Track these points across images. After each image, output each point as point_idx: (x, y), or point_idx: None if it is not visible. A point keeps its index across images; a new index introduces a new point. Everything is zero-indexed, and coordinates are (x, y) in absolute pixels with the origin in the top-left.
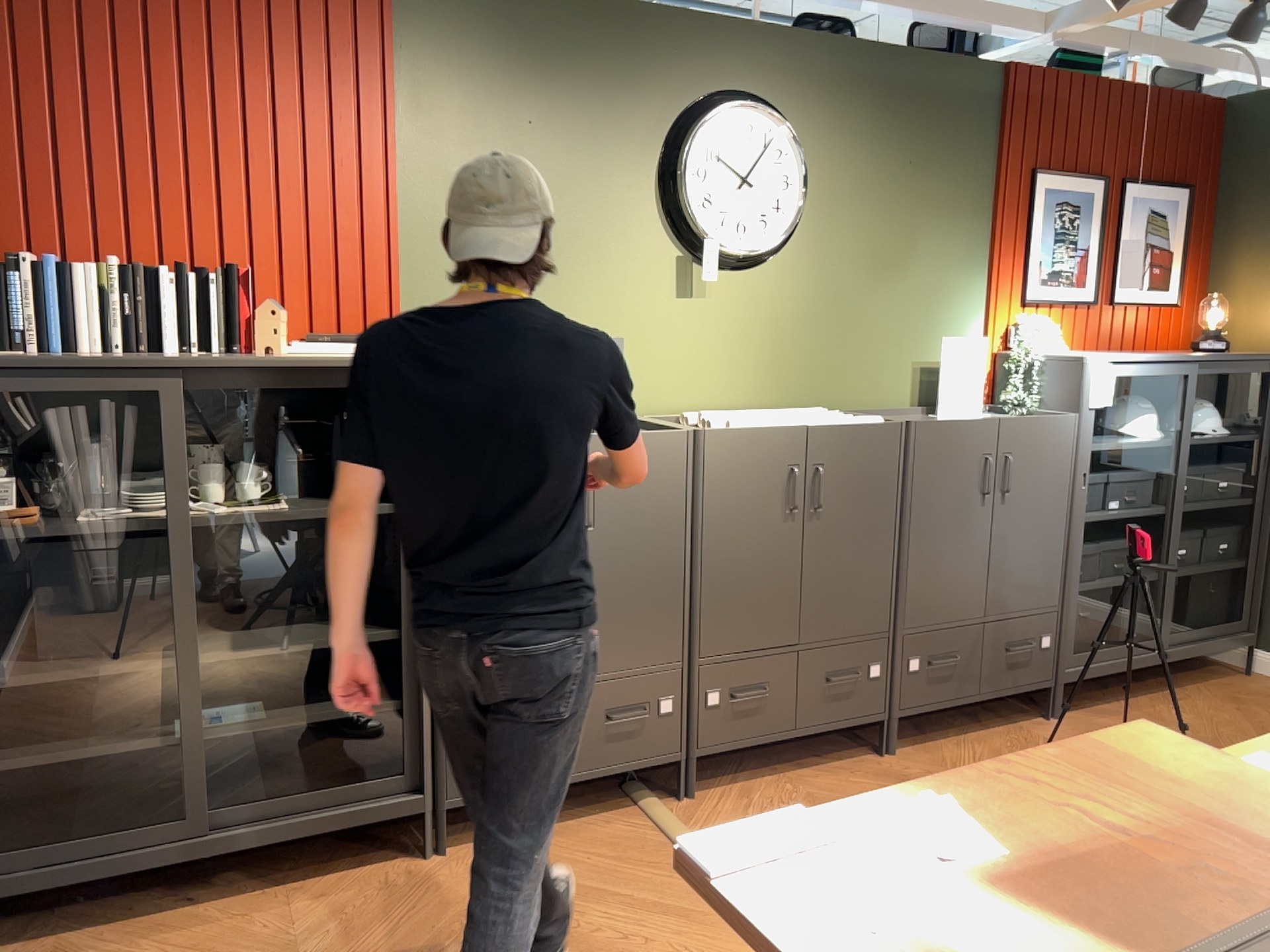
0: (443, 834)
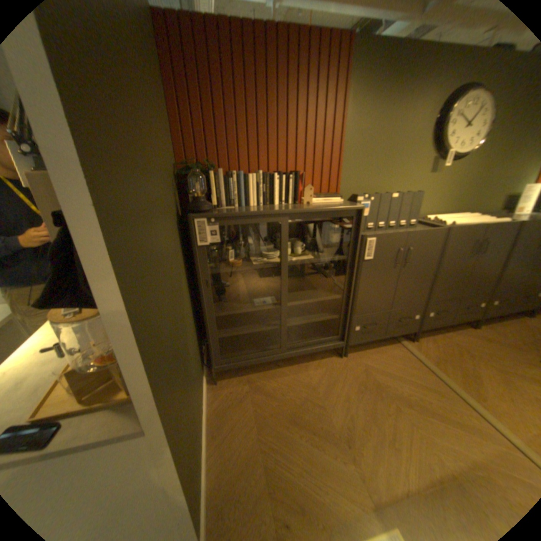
0: (348, 352)
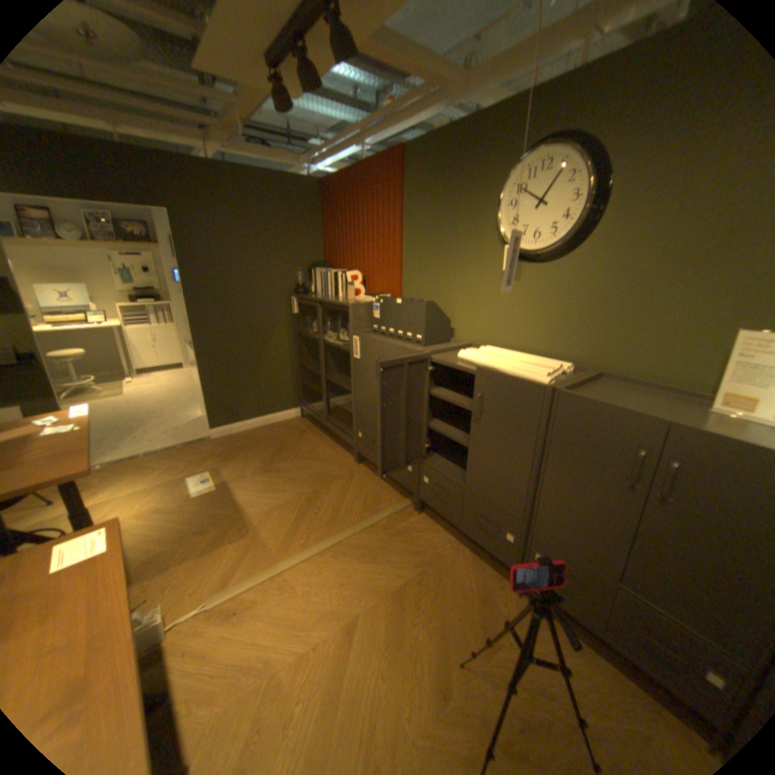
0: (358, 458)
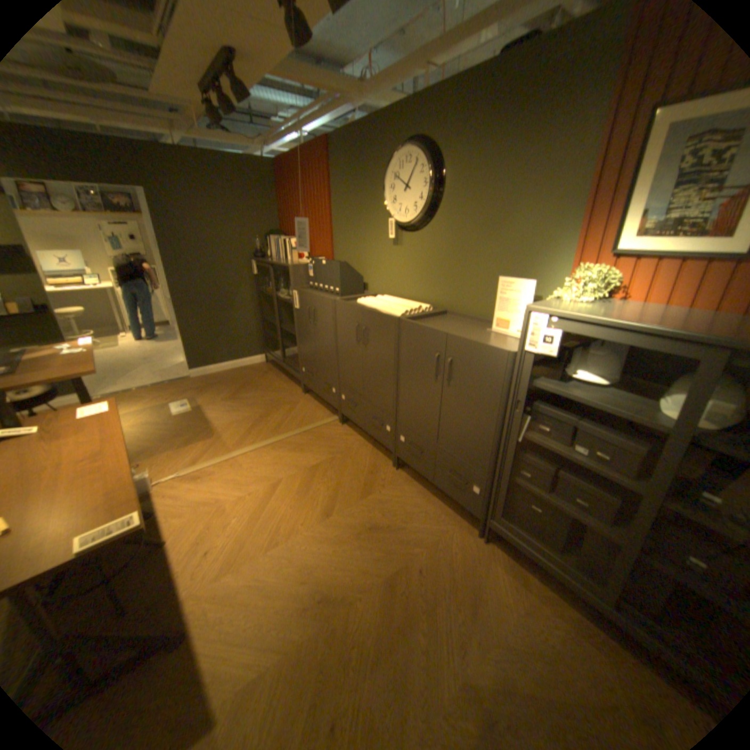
0: (304, 389)
